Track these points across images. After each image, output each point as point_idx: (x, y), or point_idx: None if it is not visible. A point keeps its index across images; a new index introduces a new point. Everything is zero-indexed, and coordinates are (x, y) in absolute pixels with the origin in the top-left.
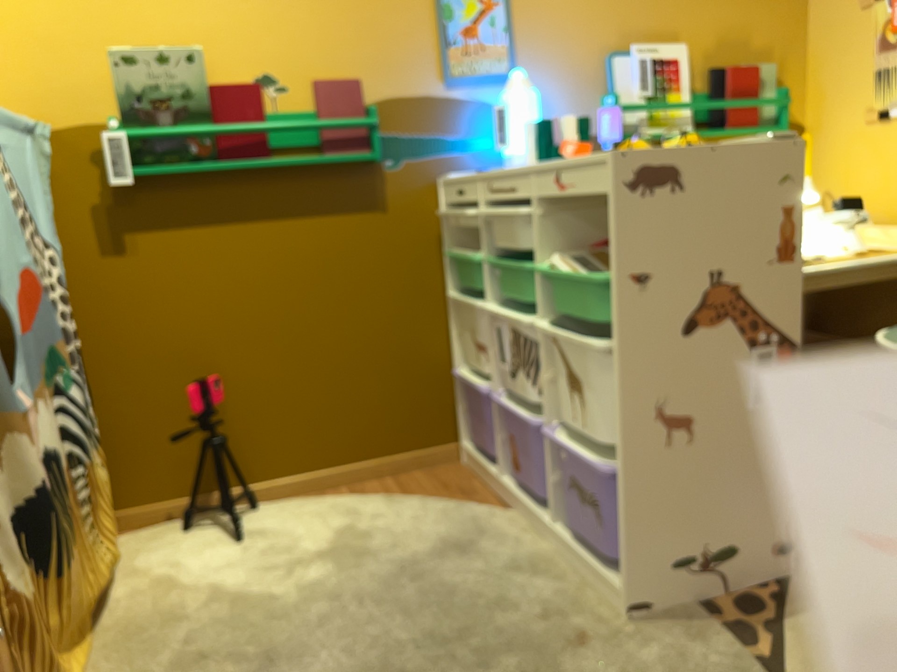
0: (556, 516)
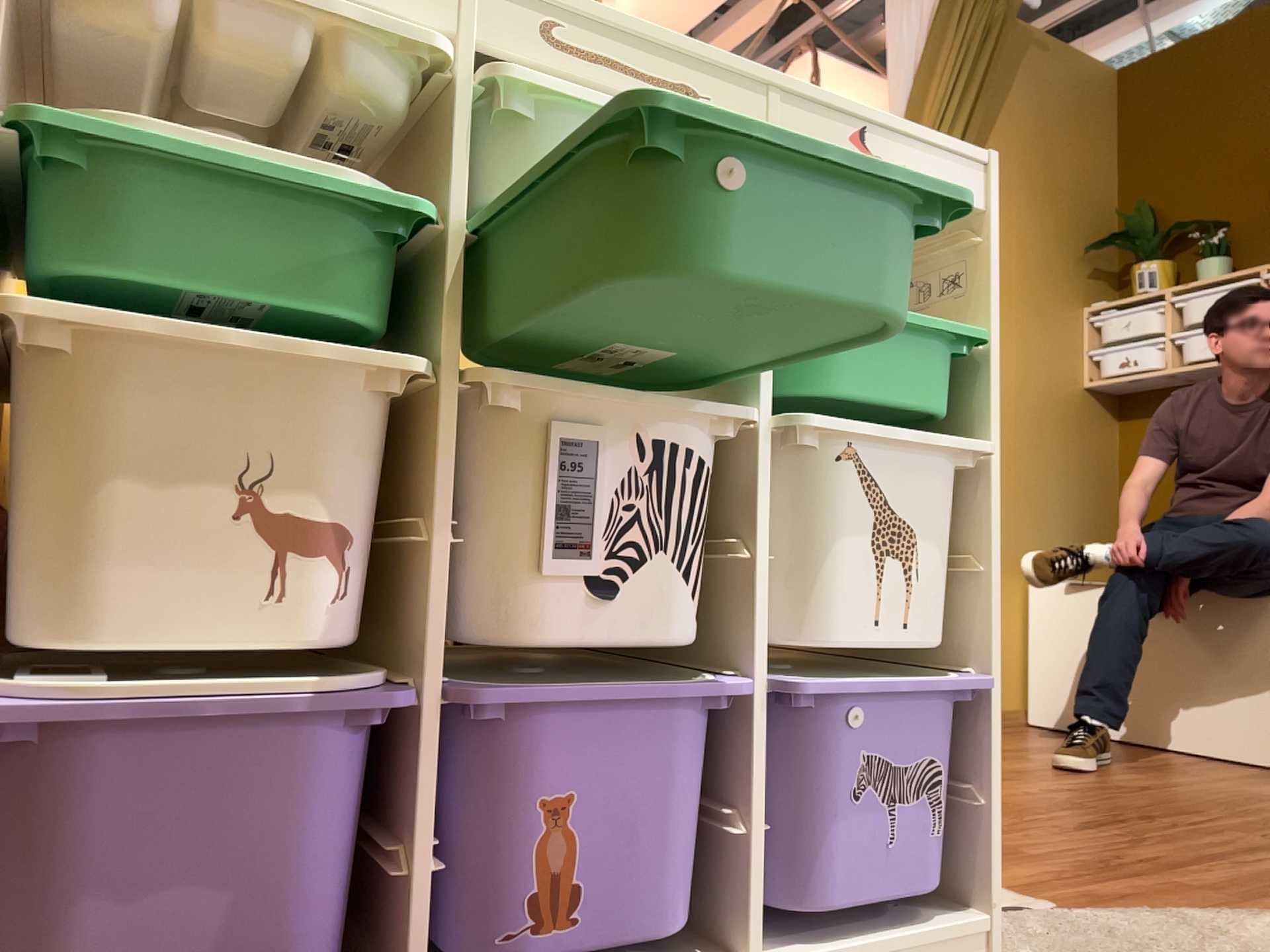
0: (755, 921)
